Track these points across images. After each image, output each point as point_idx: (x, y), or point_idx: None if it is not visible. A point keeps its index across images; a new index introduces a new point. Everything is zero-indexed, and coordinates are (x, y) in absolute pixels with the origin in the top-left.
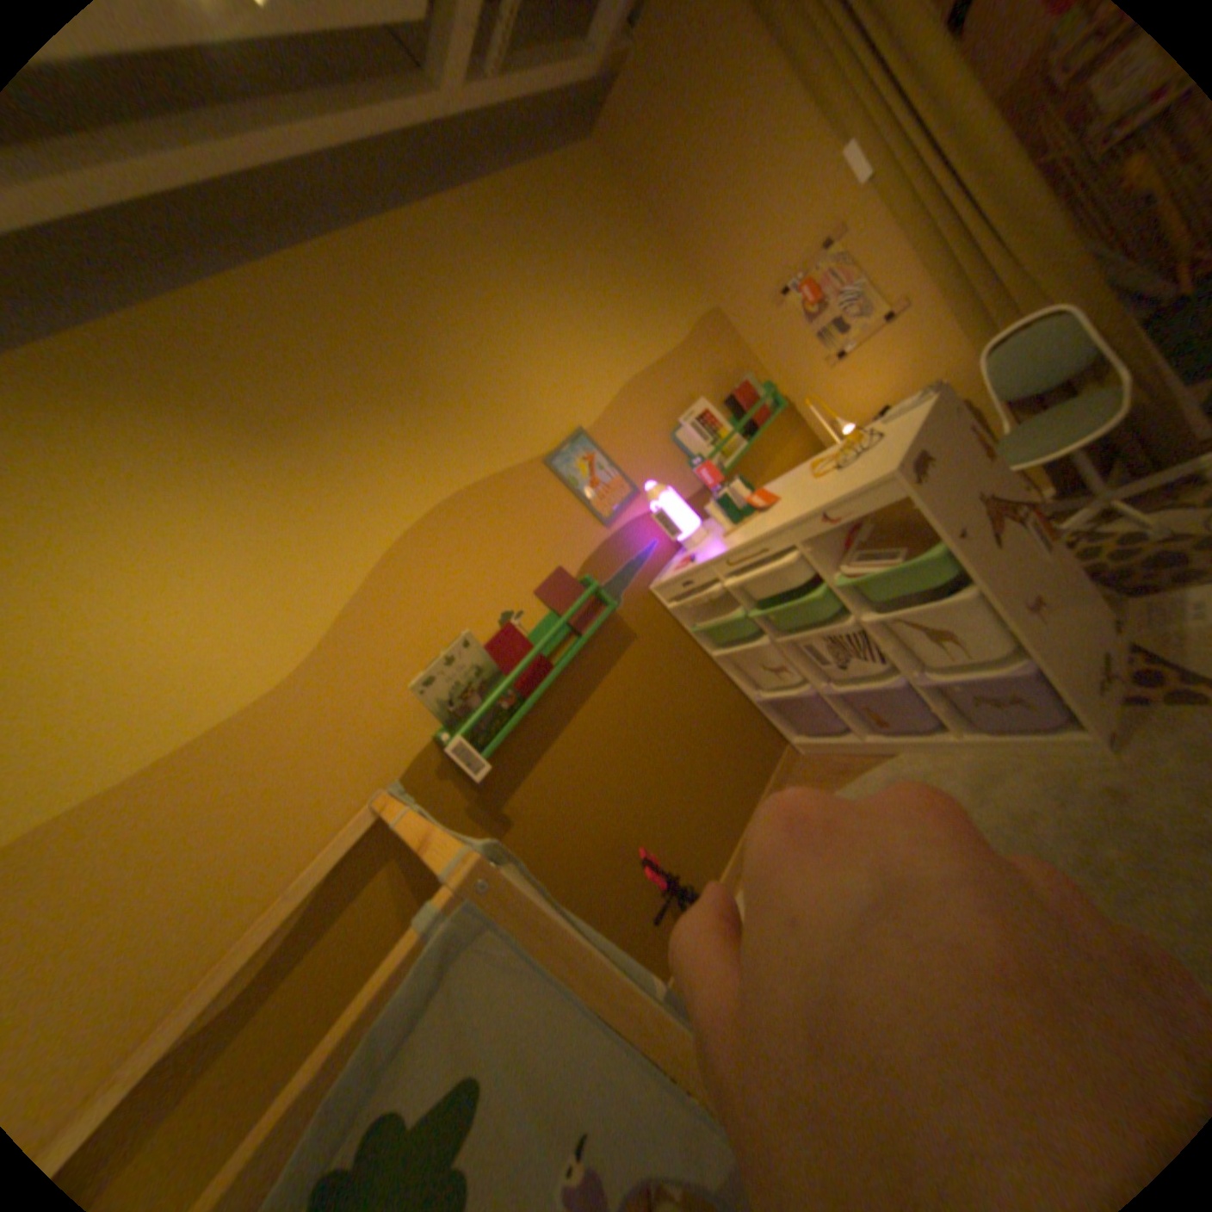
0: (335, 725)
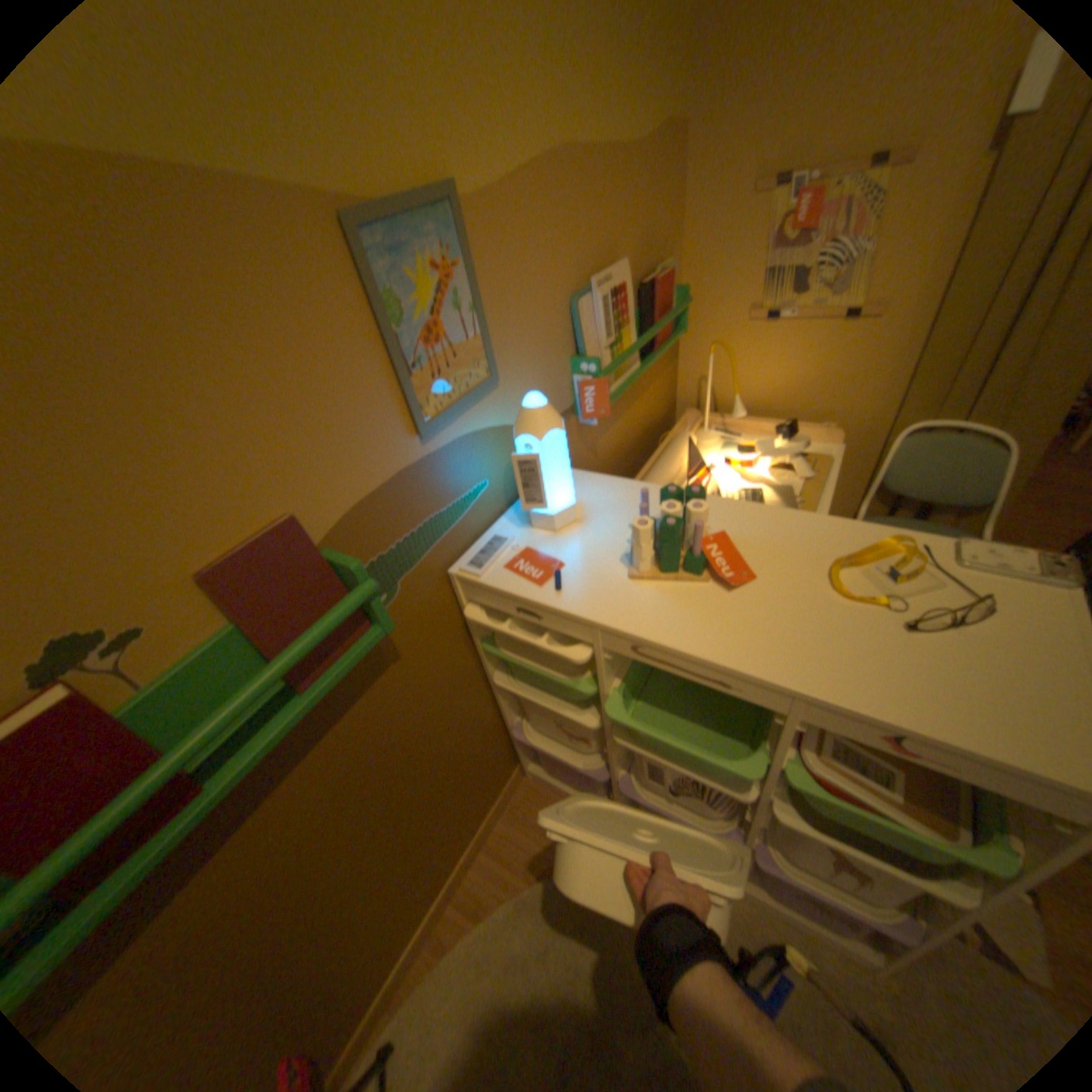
0: None
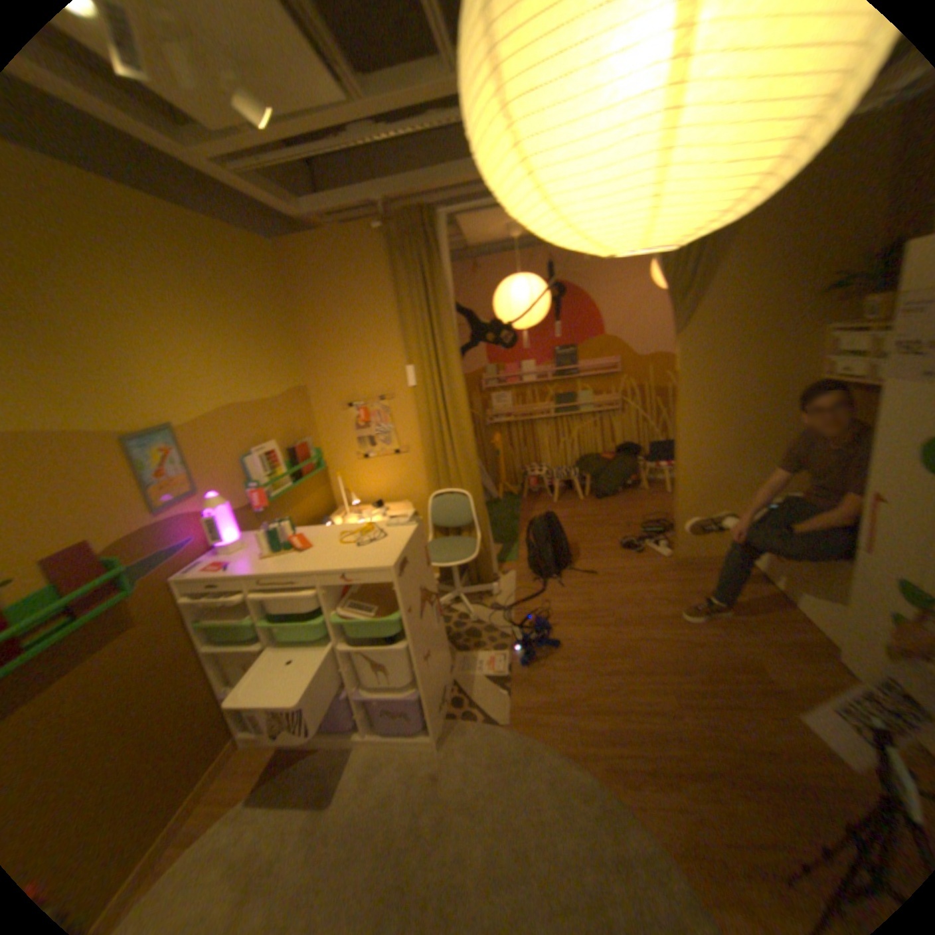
0: None
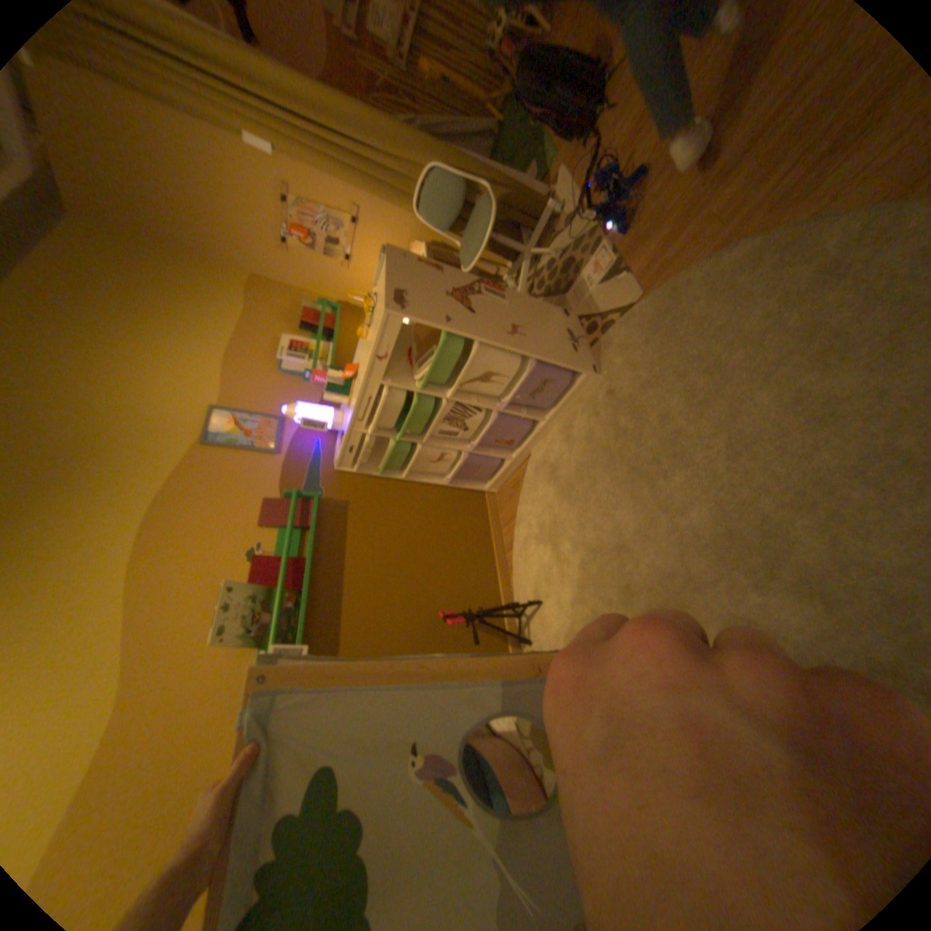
0: (179, 711)
